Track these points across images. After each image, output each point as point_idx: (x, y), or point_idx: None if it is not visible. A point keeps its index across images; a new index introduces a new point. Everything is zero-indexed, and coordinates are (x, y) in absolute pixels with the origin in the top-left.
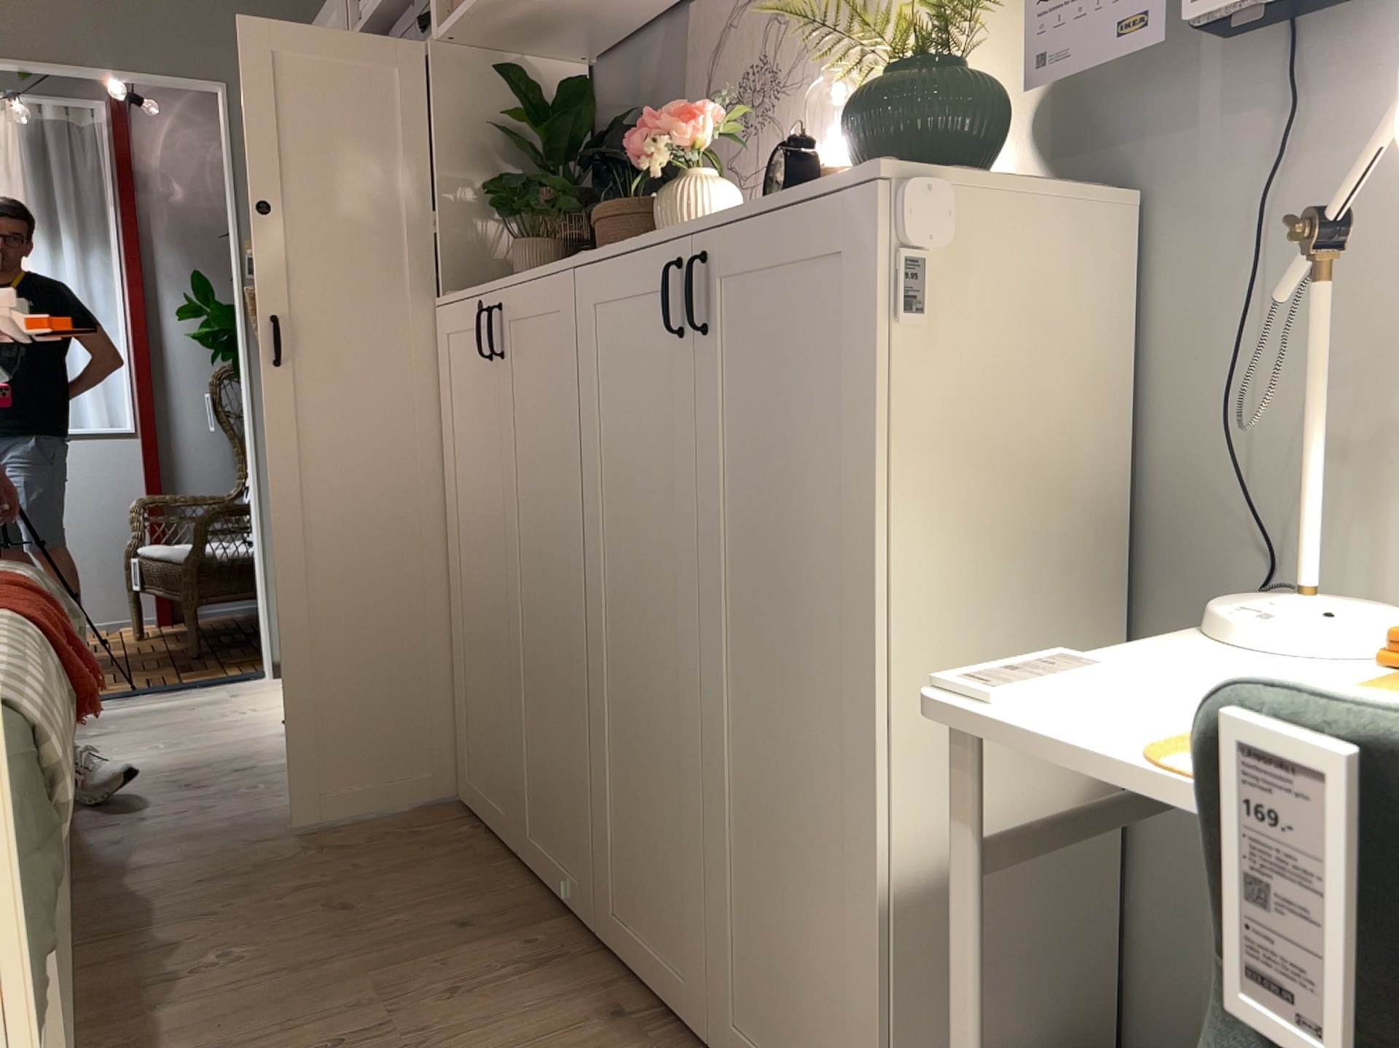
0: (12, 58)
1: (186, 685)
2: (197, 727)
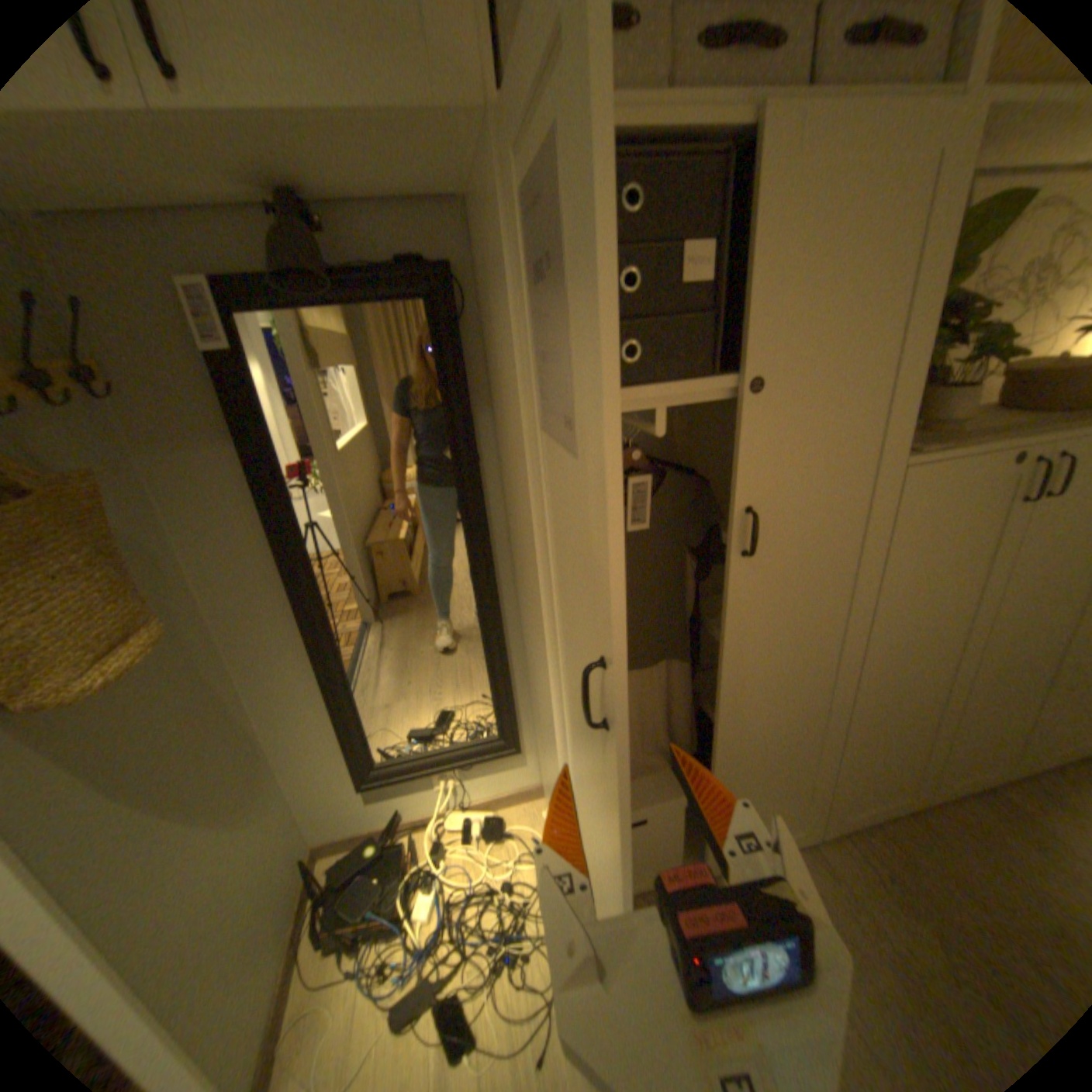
0: None
1: None
2: None
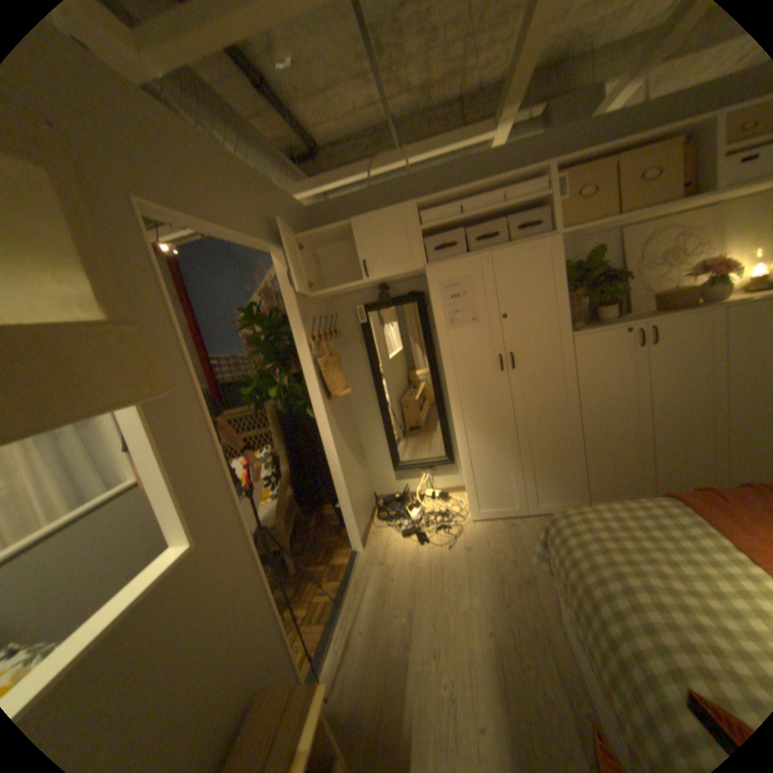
0: (213, 226)
1: (345, 581)
2: (428, 578)
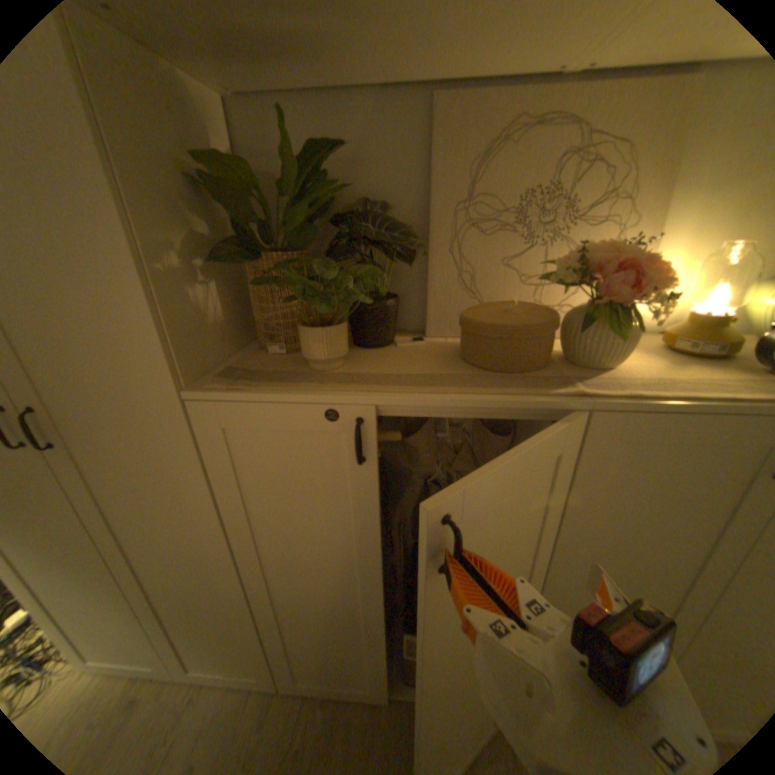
0: None
1: None
2: None
